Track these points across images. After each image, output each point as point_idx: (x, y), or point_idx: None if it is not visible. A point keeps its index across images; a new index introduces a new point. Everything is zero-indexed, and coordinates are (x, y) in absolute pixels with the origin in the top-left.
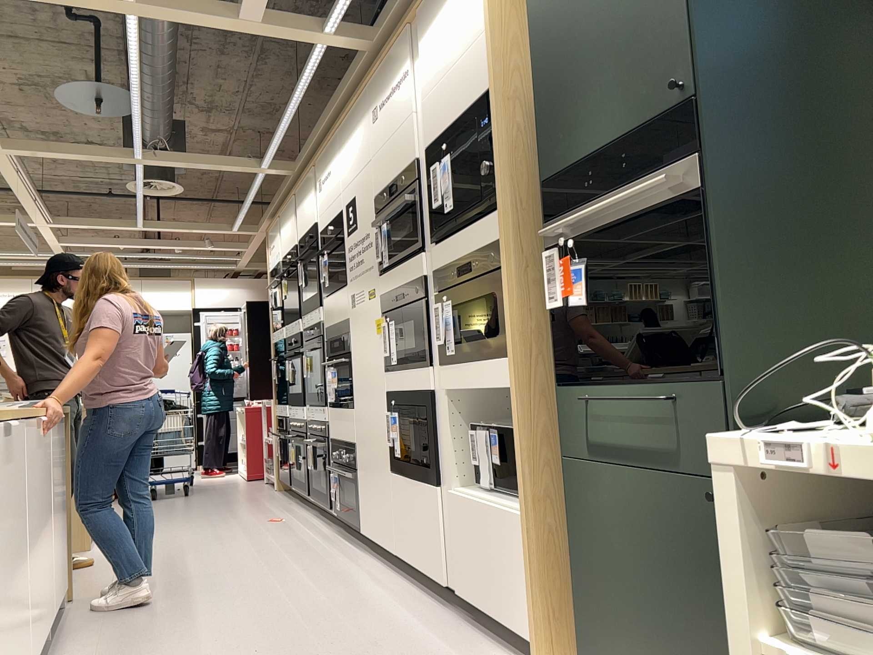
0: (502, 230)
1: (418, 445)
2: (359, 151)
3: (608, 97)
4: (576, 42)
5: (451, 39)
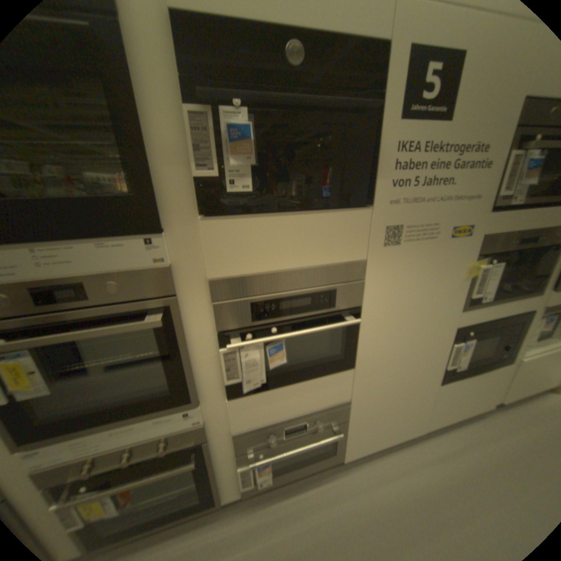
0: None
1: (499, 351)
2: None
3: None
4: None
5: None
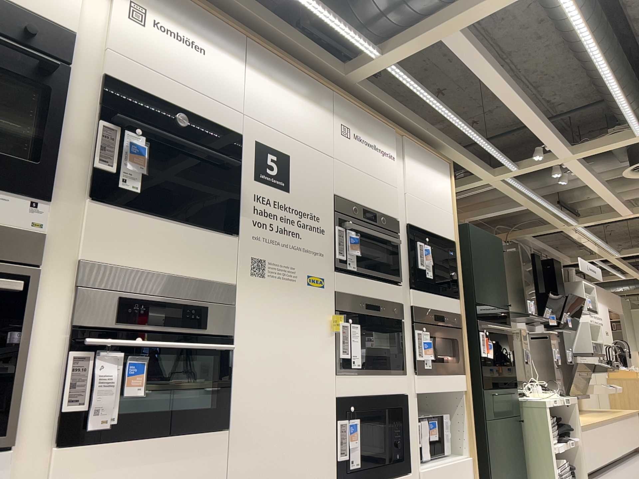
0: (457, 309)
1: (387, 444)
2: (307, 123)
3: (491, 290)
4: (483, 263)
5: (430, 188)
